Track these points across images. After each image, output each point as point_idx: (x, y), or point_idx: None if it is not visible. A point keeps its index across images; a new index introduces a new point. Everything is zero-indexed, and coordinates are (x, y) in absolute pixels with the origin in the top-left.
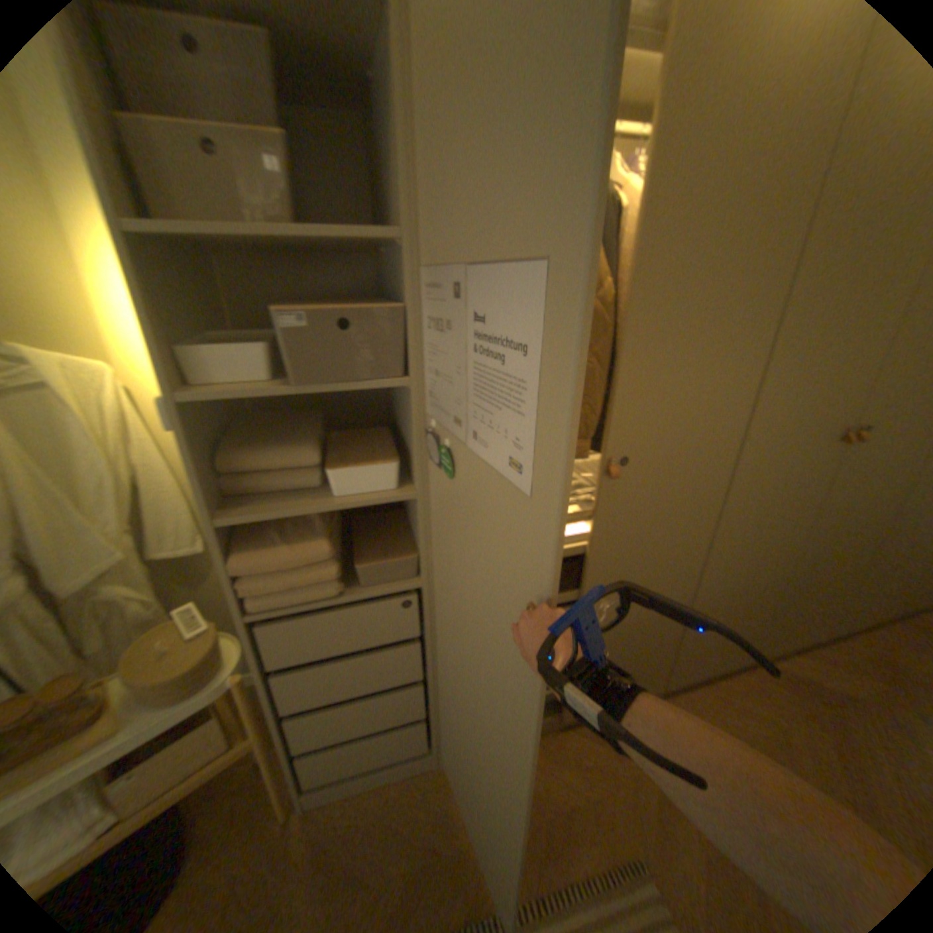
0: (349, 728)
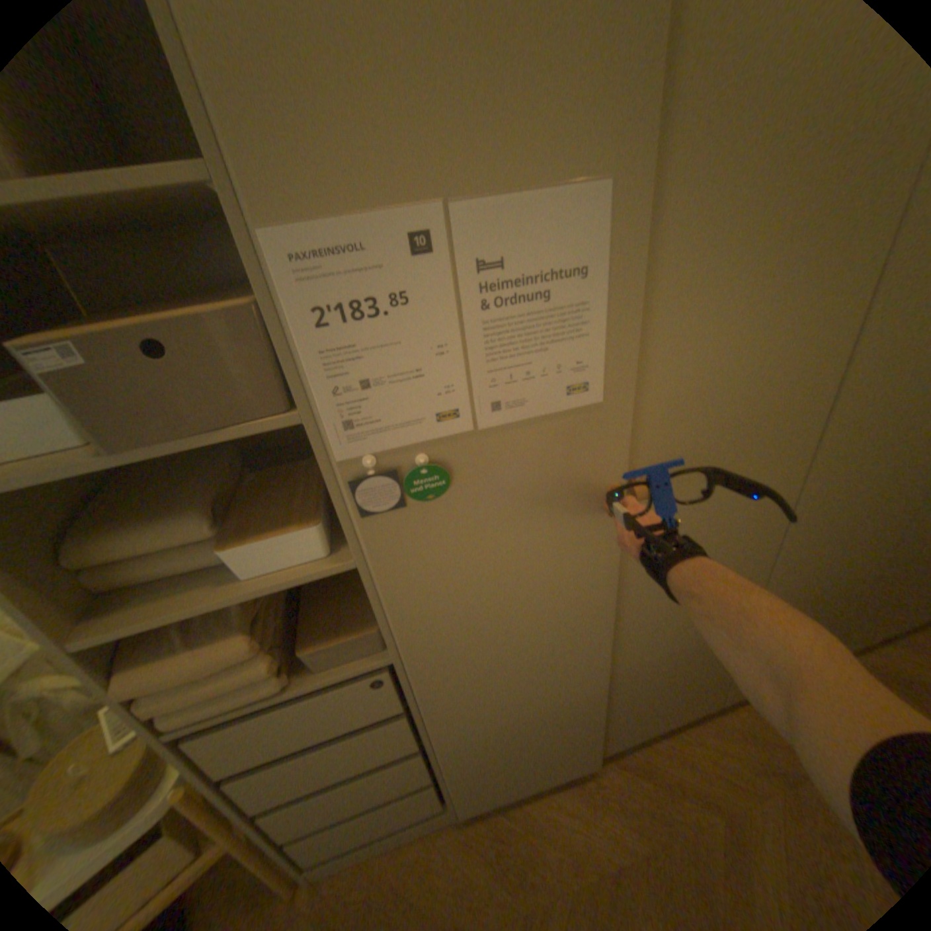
0: (341, 808)
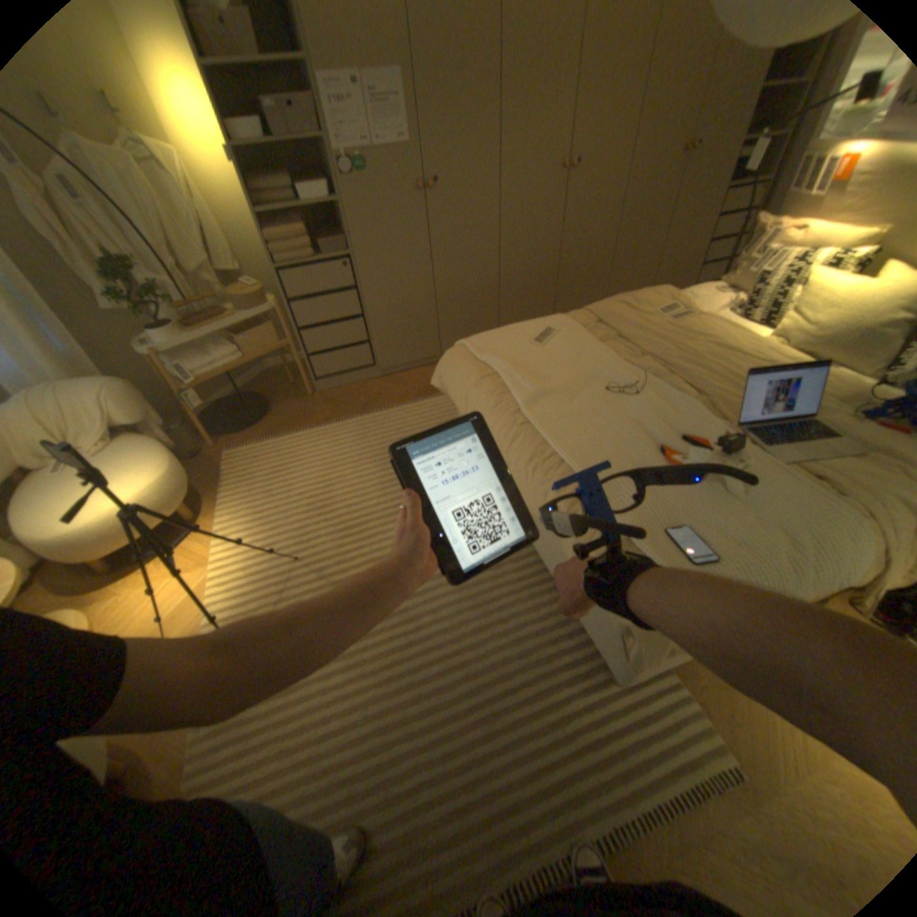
0: (330, 341)
